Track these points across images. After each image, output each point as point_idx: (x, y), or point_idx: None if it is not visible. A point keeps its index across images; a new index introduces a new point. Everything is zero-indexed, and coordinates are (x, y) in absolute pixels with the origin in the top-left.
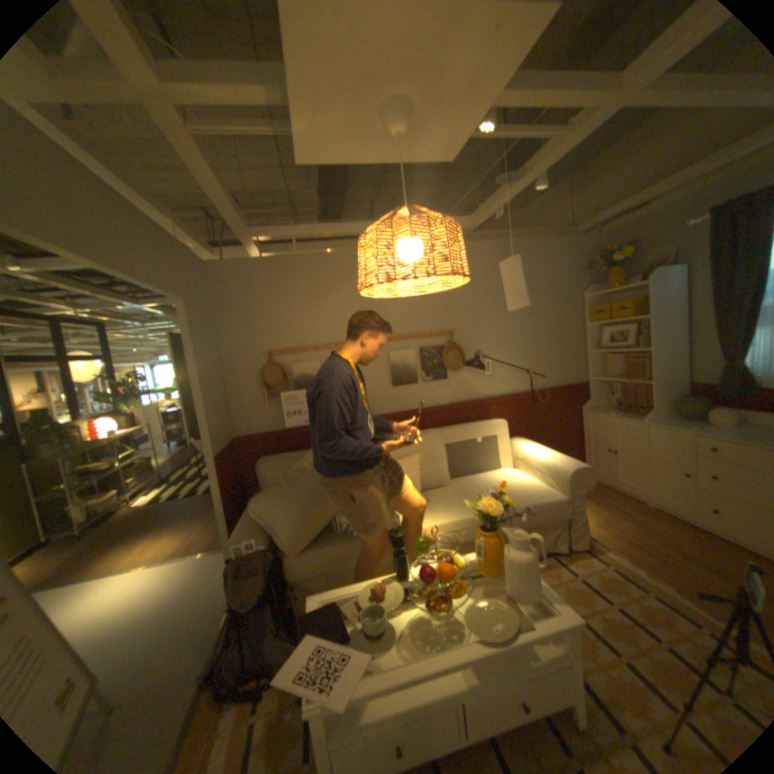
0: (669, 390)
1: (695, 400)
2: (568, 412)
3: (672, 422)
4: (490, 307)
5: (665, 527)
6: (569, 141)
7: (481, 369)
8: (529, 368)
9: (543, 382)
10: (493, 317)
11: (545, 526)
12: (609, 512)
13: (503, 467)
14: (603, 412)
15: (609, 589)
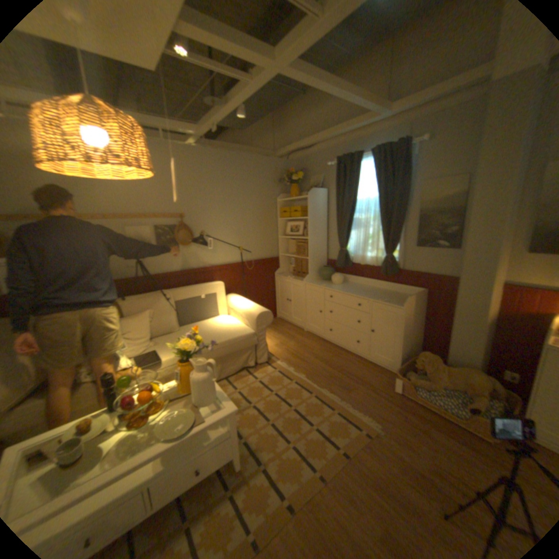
0: (316, 262)
1: (327, 268)
2: (267, 276)
3: (316, 281)
4: (214, 199)
5: (309, 341)
6: (252, 86)
7: (208, 244)
8: (242, 245)
9: (251, 255)
10: (217, 207)
11: (240, 351)
12: (284, 336)
13: (218, 314)
14: (286, 276)
15: (273, 382)
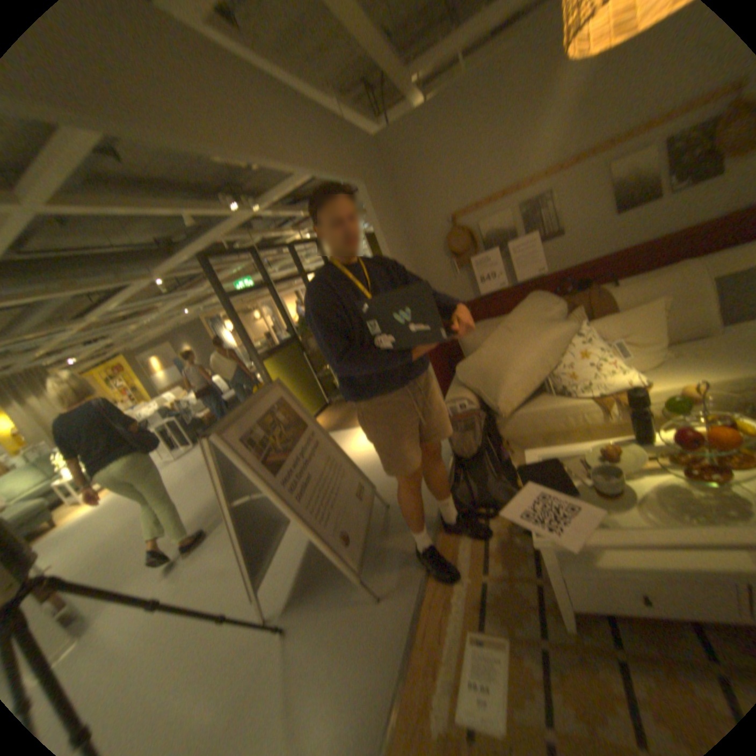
0: None
1: None
2: None
3: None
4: None
5: None
6: None
7: None
8: None
9: None
10: None
11: None
12: None
13: None
14: None
15: None
